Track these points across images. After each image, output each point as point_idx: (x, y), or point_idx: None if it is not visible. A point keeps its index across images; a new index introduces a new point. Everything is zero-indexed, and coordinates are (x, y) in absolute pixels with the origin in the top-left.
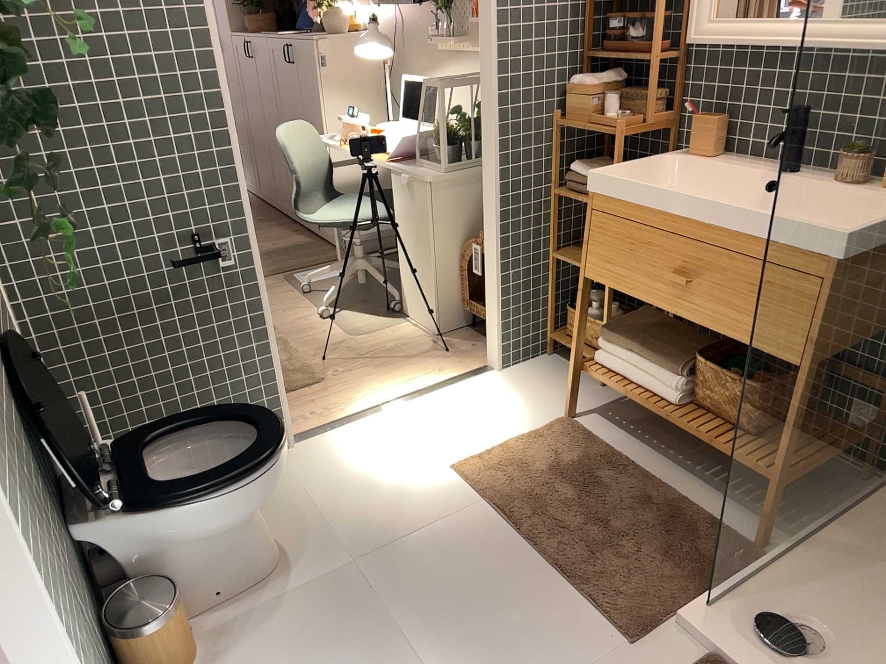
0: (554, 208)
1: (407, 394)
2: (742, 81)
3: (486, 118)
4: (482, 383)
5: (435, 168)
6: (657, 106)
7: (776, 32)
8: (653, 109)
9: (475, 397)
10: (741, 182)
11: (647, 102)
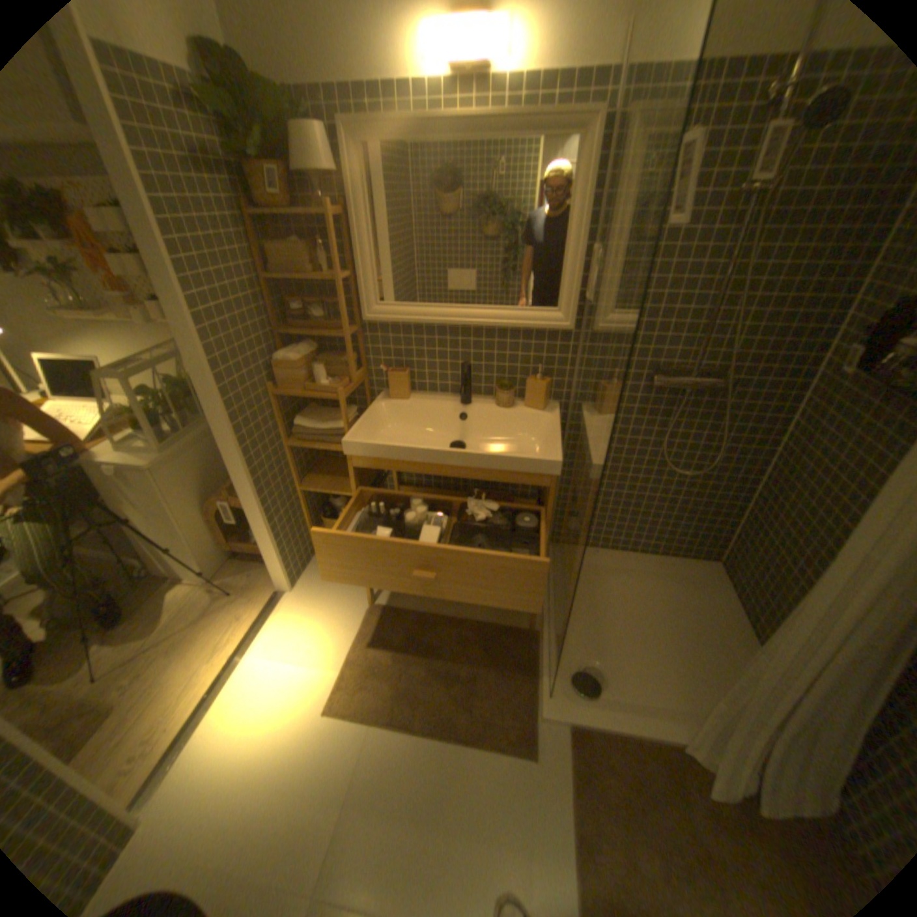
0: (291, 455)
1: (222, 662)
2: (412, 342)
3: (210, 407)
4: (283, 609)
5: (145, 450)
6: (345, 360)
7: (448, 317)
8: (346, 364)
9: (288, 628)
10: (439, 413)
11: (341, 361)
